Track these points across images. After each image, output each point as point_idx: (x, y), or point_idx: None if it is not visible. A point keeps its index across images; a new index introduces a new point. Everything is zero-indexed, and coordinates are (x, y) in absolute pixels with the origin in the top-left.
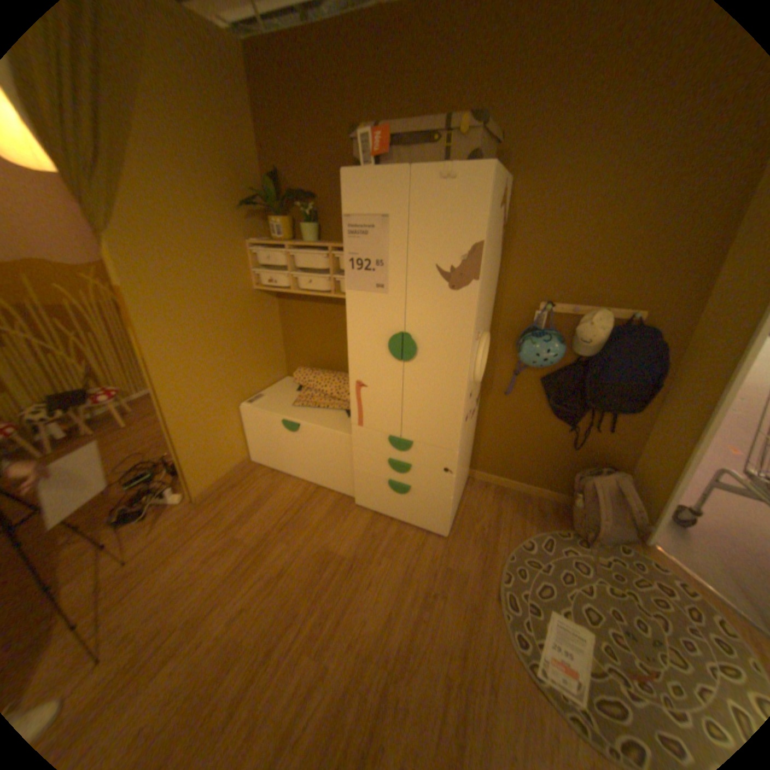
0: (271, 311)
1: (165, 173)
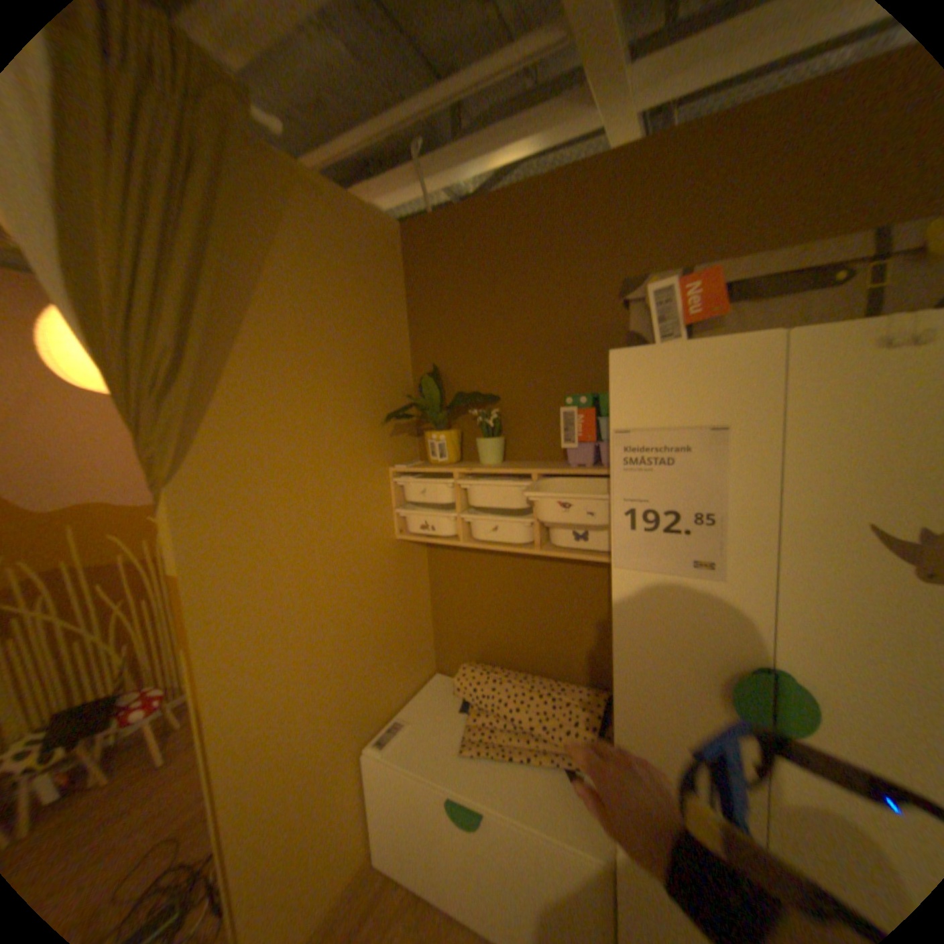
0: (418, 568)
1: (287, 383)
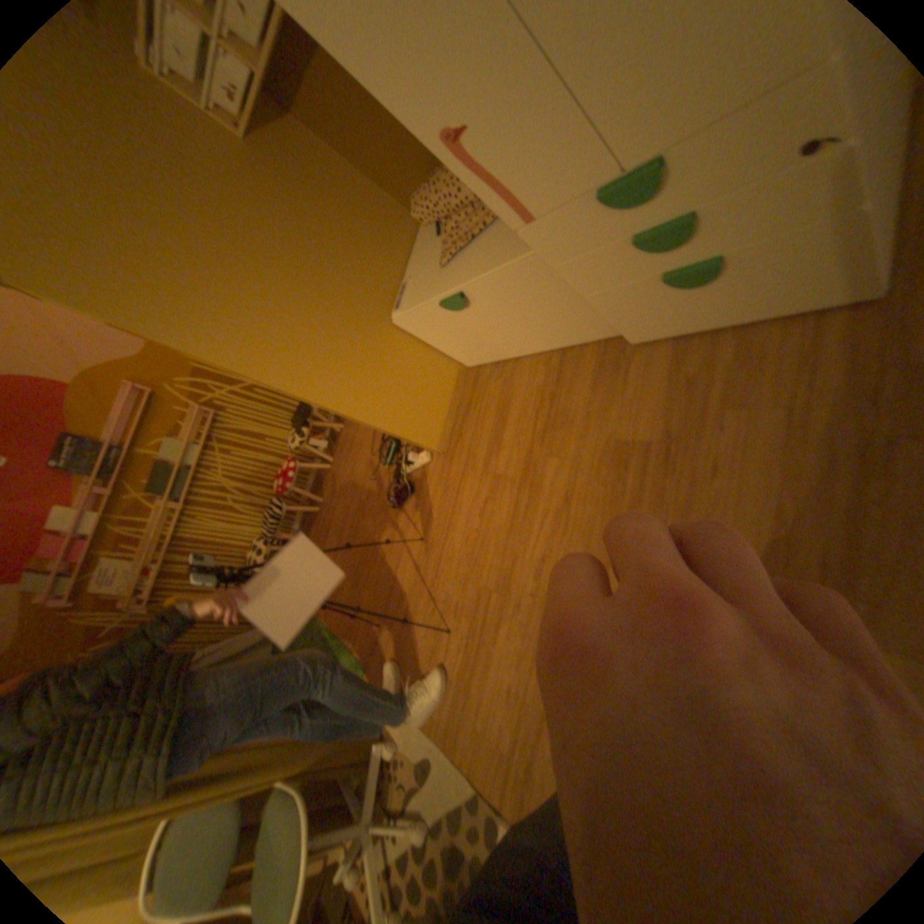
0: (303, 144)
1: None
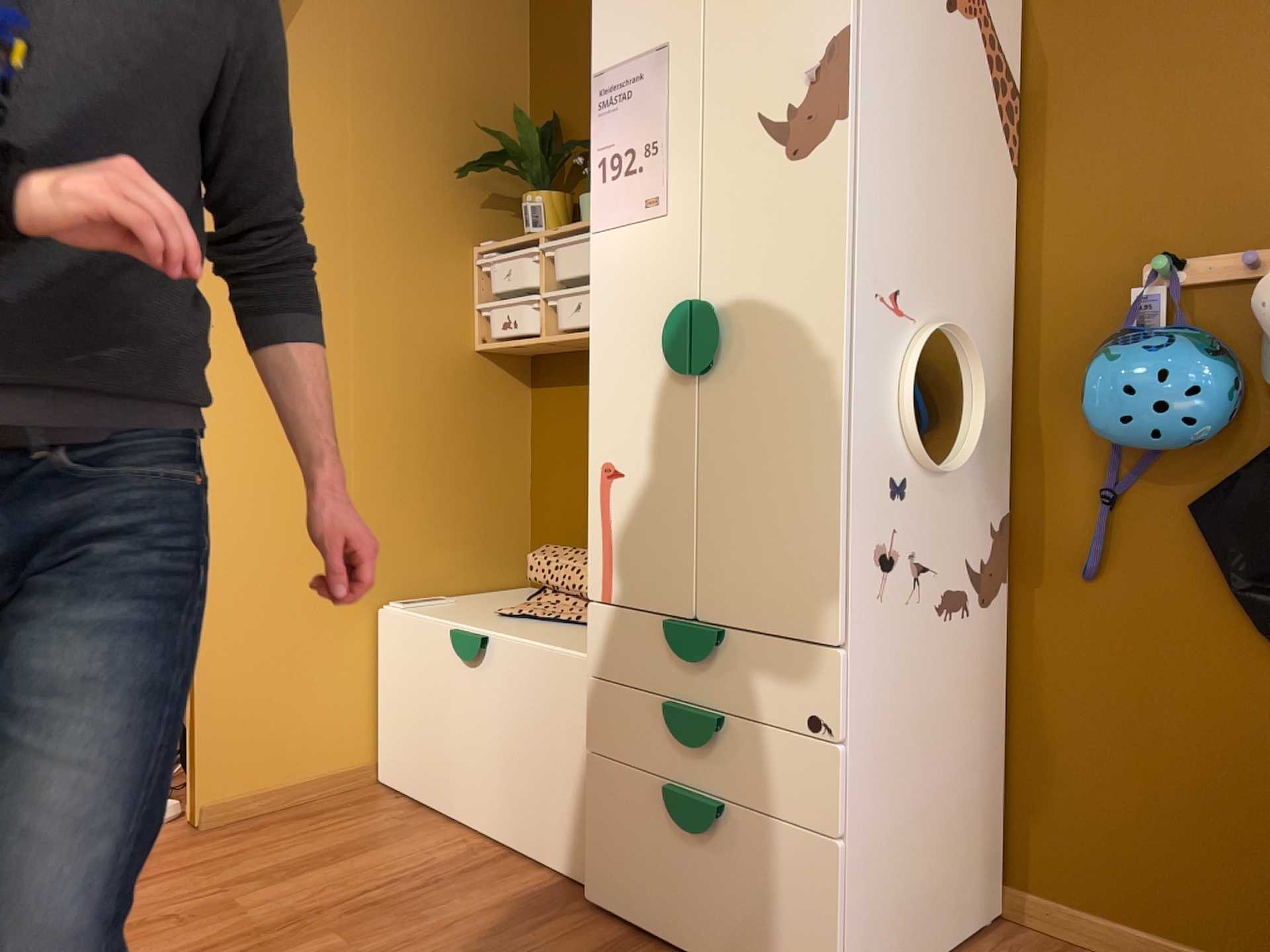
0: (510, 411)
1: (337, 99)
